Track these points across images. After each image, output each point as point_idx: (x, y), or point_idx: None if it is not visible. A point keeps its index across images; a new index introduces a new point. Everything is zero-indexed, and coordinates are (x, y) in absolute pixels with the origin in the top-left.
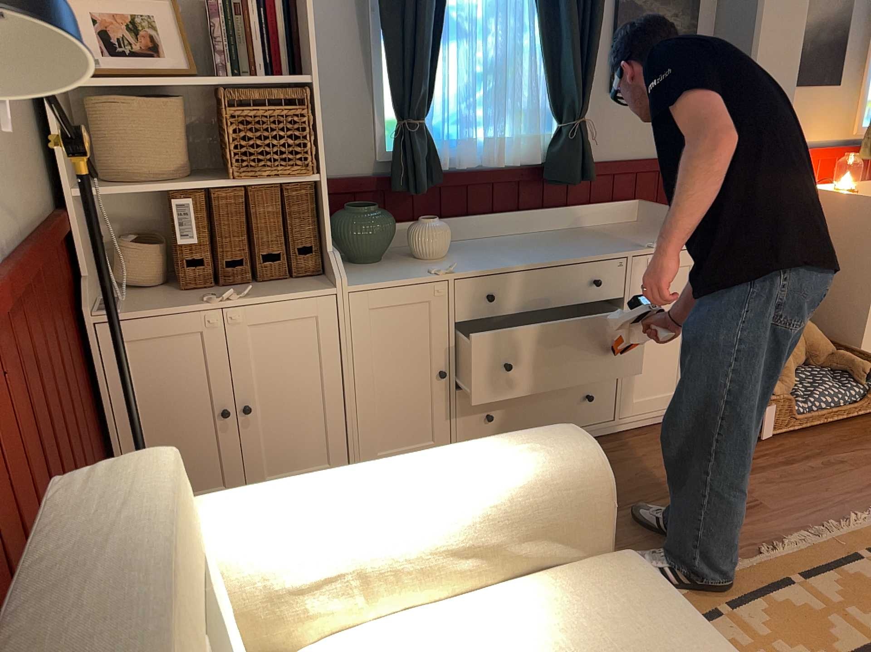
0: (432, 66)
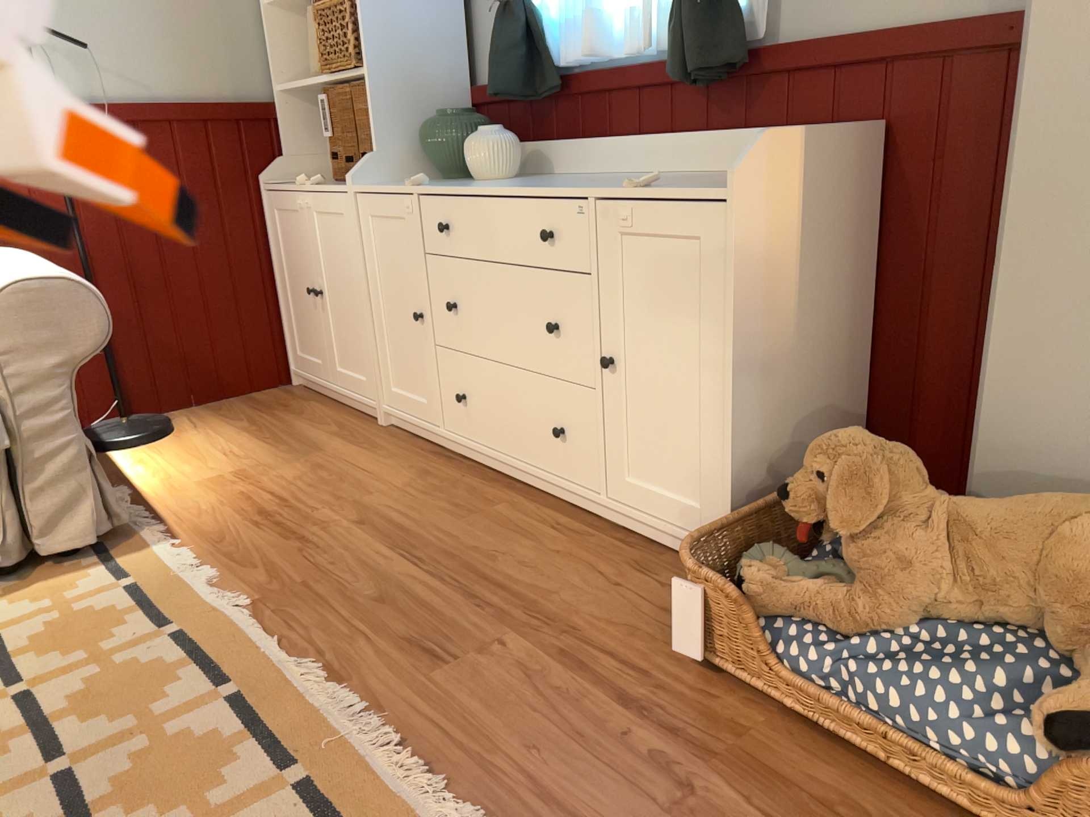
0: None
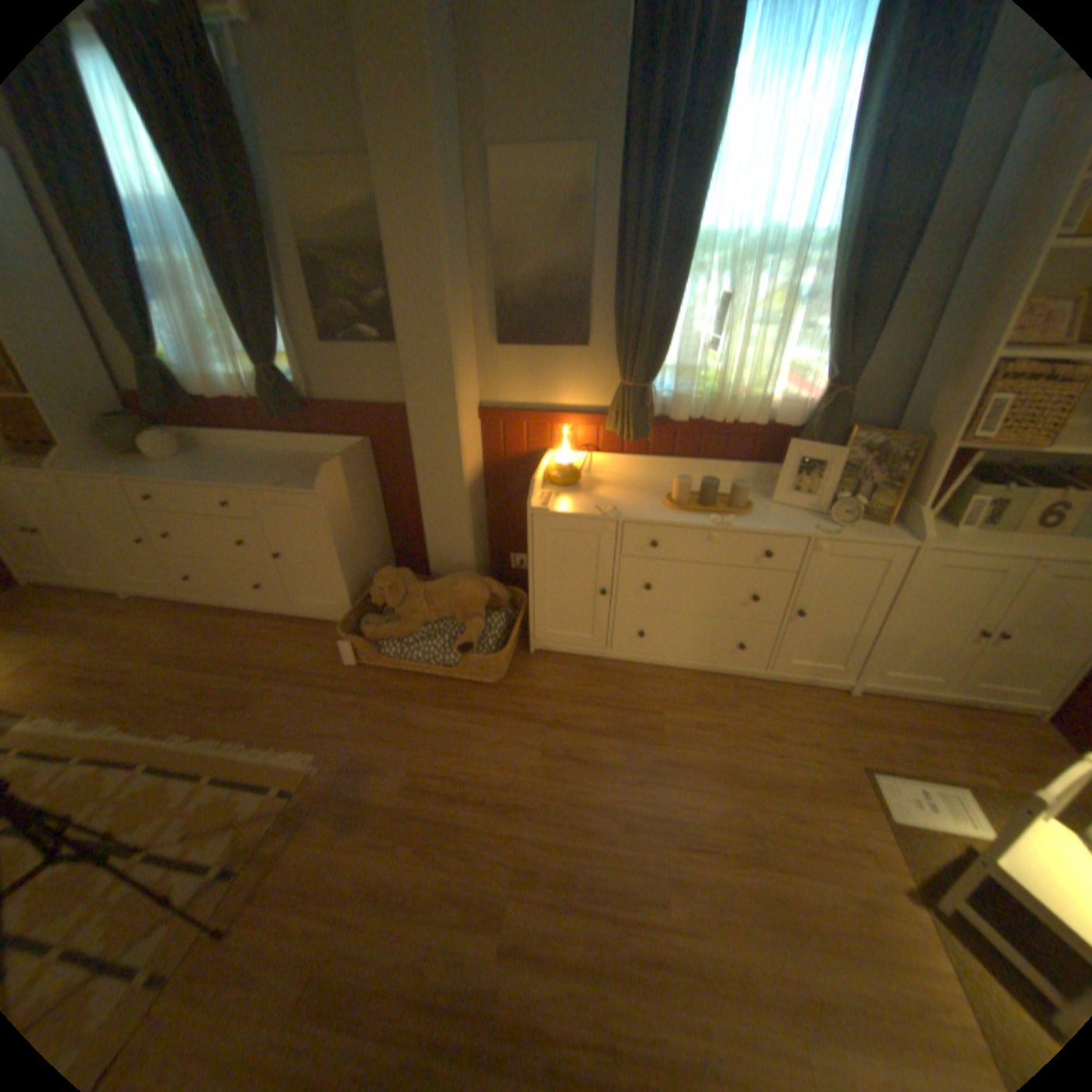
0: (138, 317)
